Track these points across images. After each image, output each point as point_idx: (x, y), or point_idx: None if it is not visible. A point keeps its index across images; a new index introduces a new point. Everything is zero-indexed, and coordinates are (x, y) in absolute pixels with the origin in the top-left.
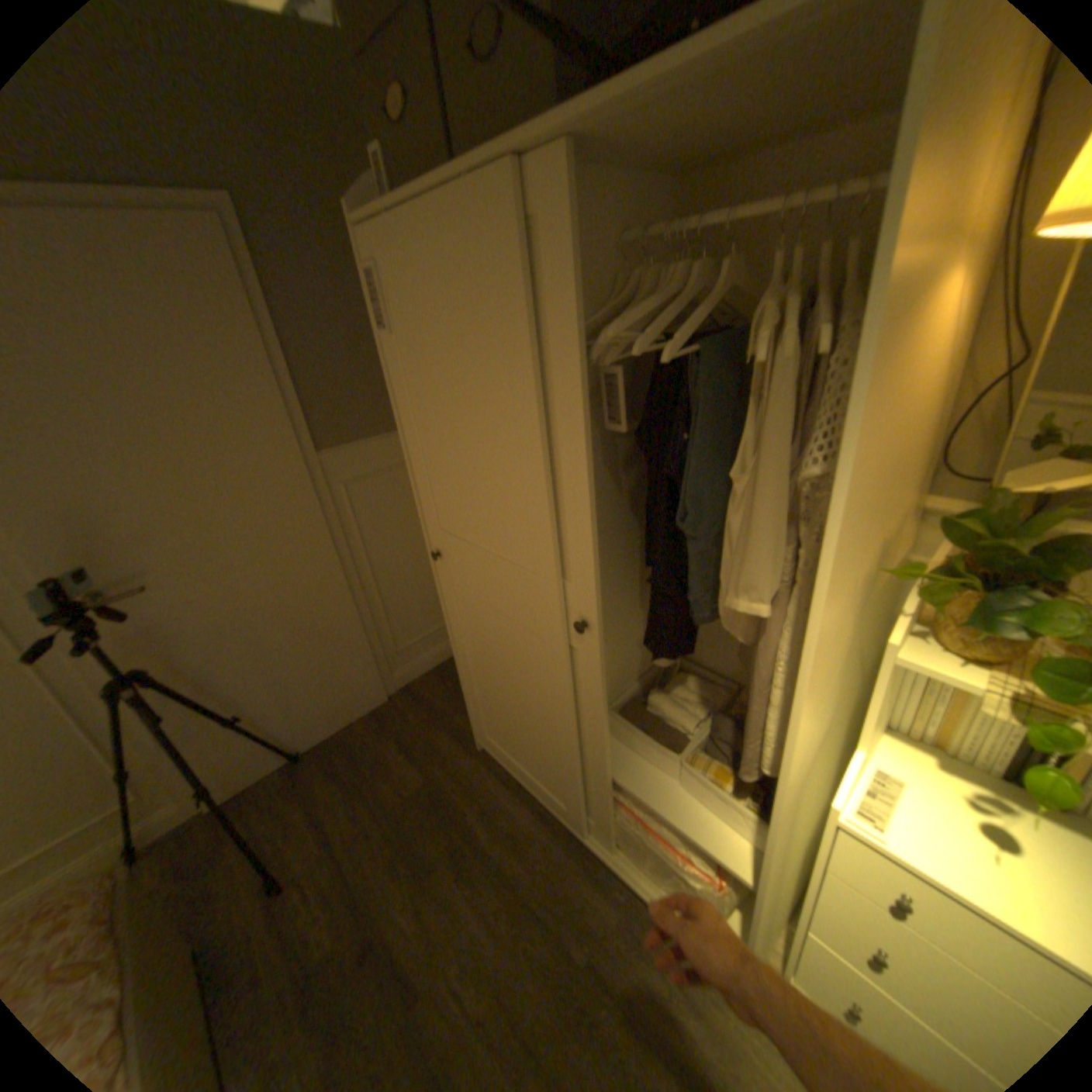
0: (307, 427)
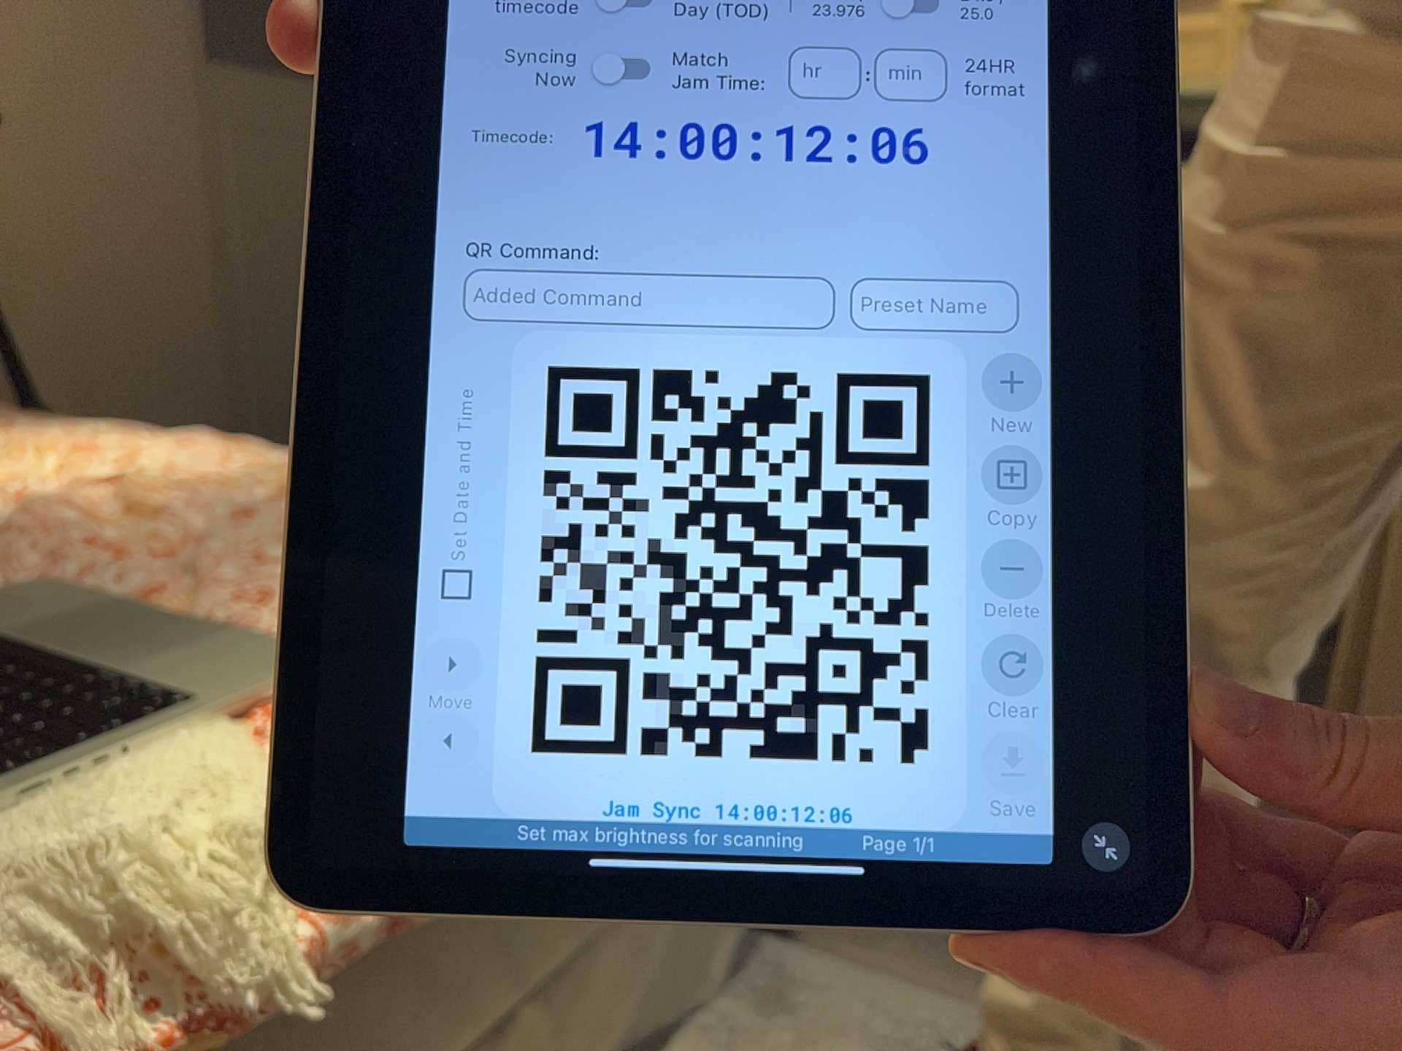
0: (201, 17)
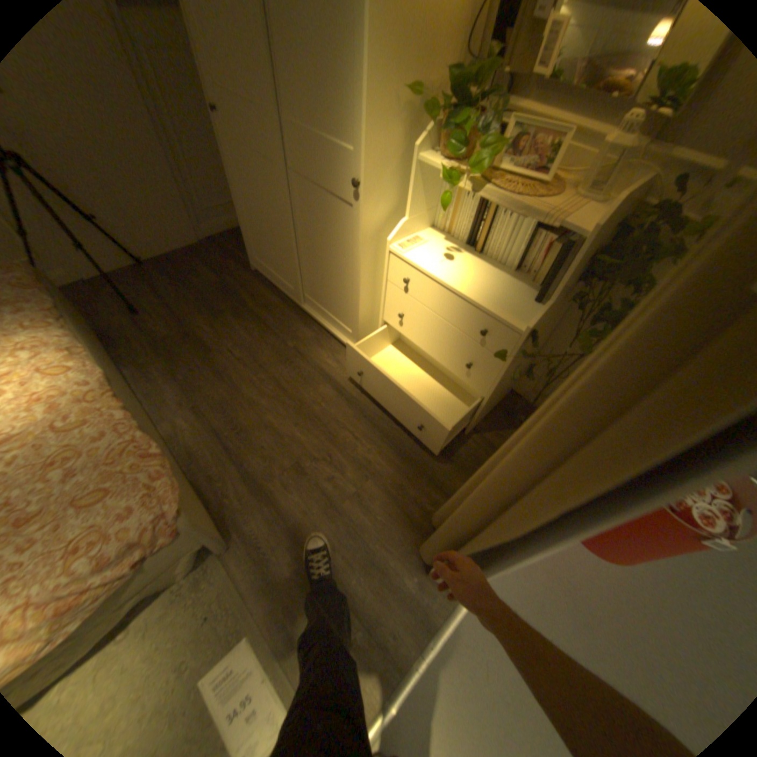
0: None
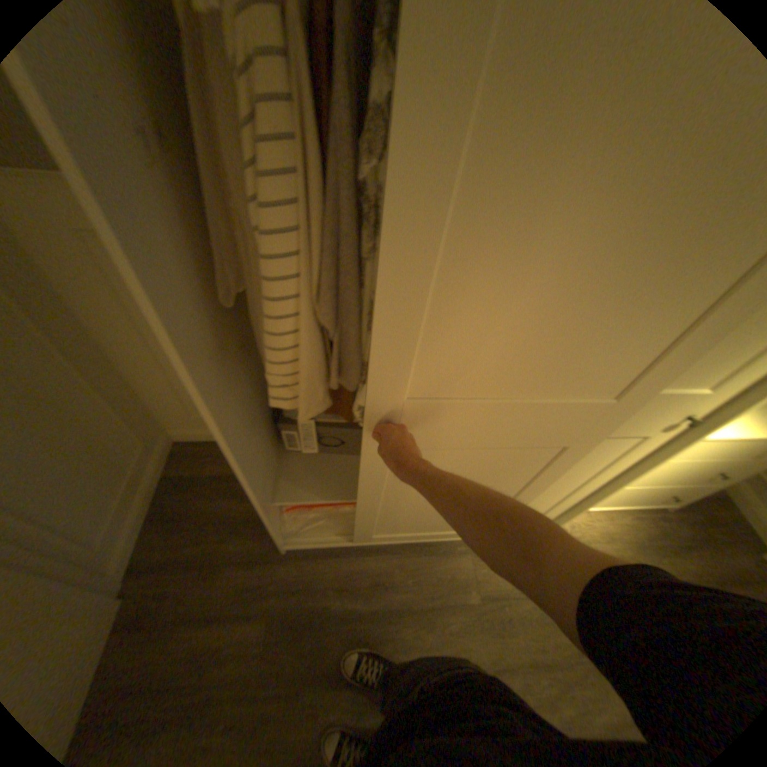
0: None
